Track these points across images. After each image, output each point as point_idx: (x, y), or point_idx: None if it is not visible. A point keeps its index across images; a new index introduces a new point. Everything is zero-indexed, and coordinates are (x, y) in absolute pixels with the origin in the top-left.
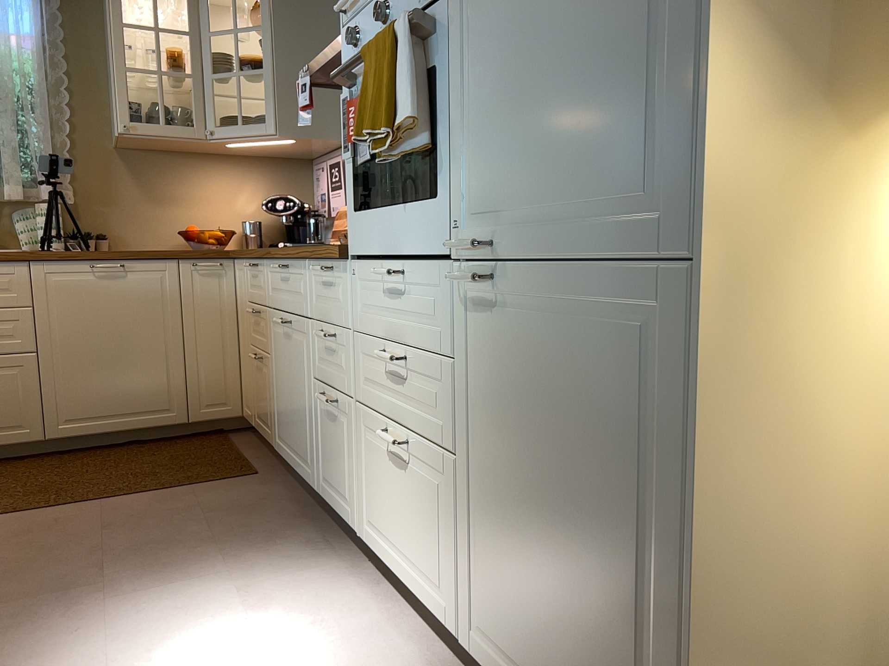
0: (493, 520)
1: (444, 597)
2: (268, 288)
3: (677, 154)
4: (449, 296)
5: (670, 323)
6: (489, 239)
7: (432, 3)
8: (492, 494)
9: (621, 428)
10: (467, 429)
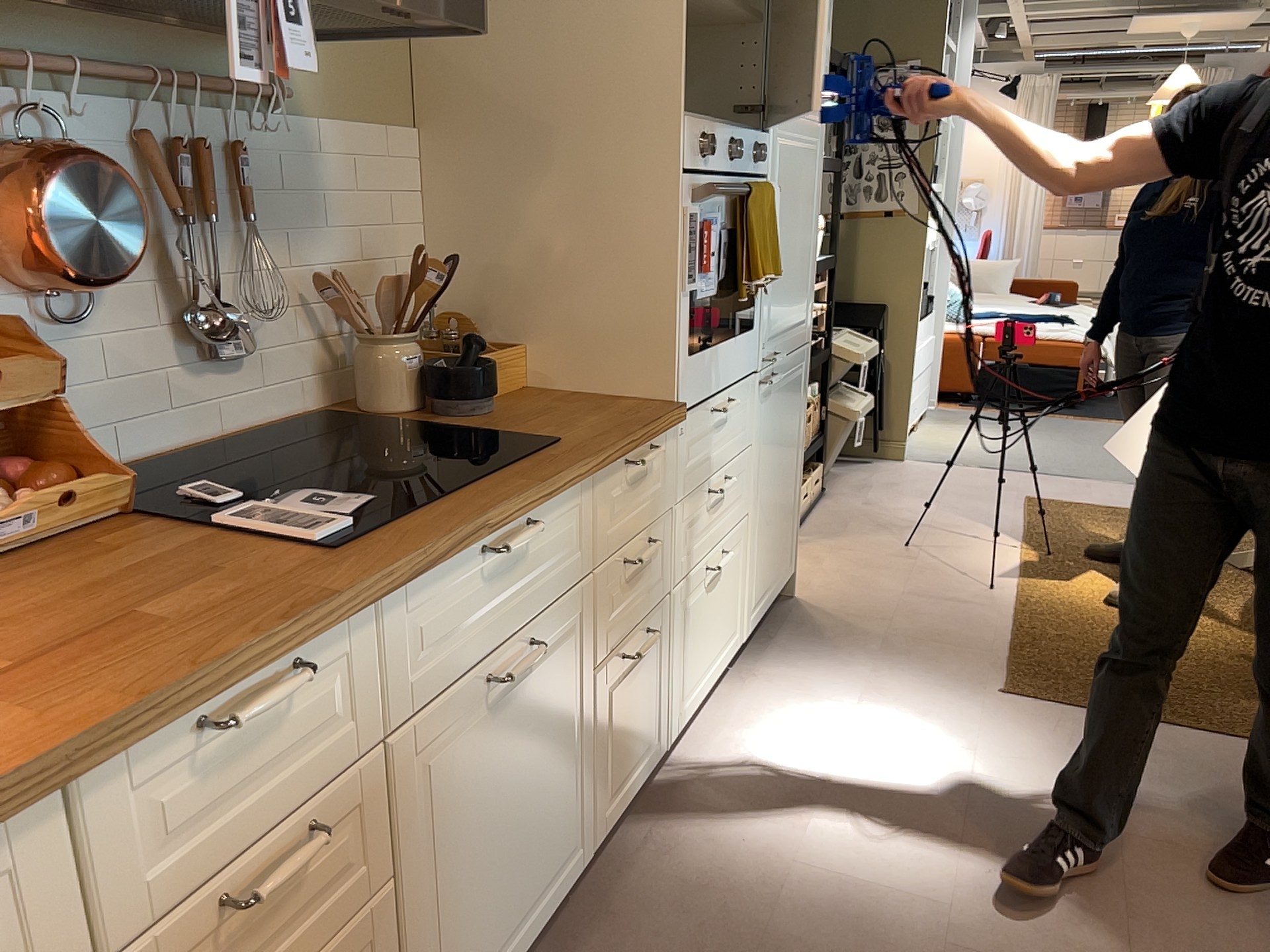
0: (761, 523)
1: (734, 629)
2: (401, 669)
3: (806, 304)
4: (751, 400)
5: (802, 367)
6: (771, 351)
7: (756, 179)
8: (761, 507)
9: (794, 418)
10: (755, 483)
